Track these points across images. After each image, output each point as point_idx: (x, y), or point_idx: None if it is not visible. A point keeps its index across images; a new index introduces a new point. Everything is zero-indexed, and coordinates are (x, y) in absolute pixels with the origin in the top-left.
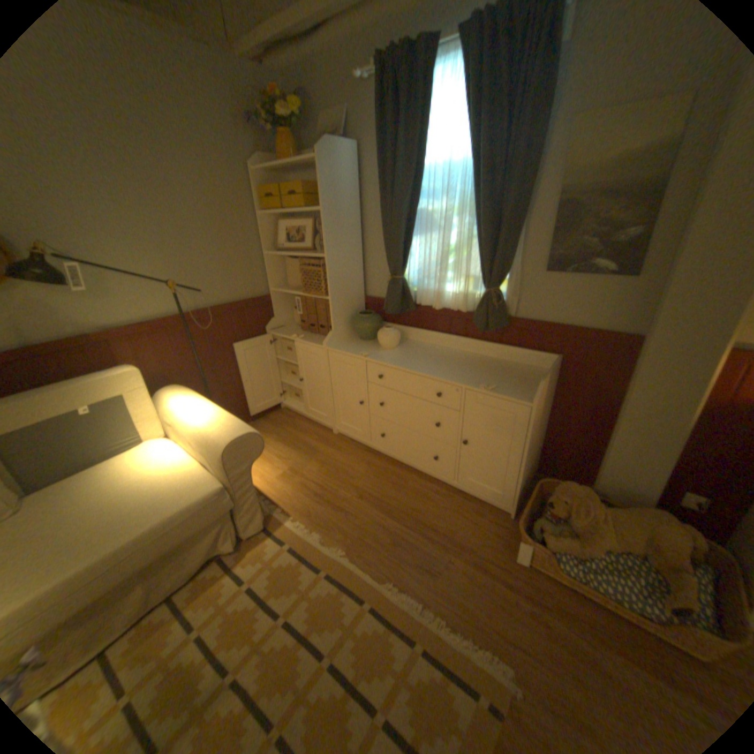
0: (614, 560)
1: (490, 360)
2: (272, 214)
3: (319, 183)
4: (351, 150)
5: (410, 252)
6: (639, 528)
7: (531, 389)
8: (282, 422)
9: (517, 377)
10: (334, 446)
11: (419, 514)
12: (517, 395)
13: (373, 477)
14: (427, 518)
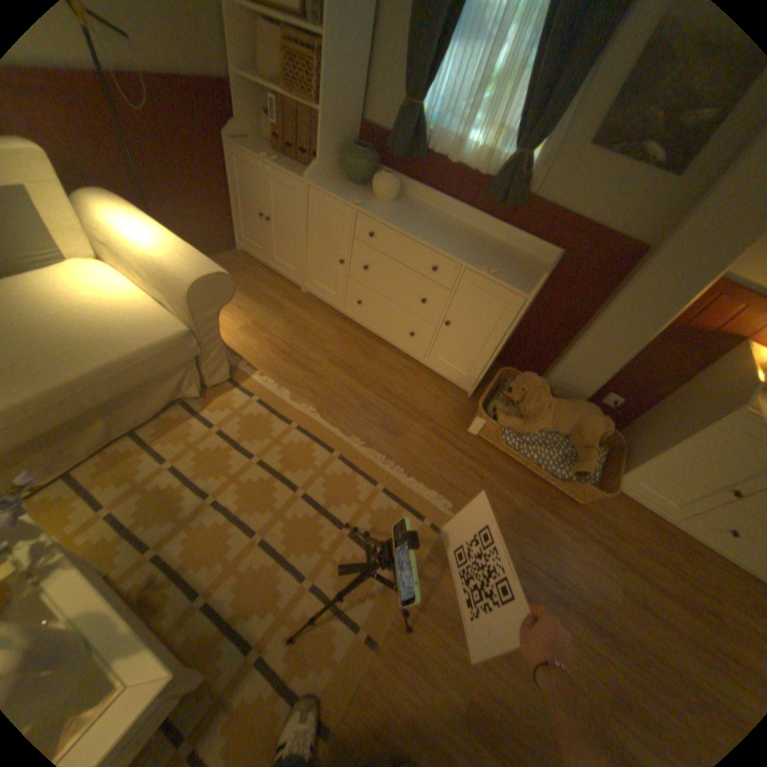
0: (544, 436)
1: (491, 242)
2: None
3: None
4: None
5: (440, 67)
6: (572, 415)
7: (528, 281)
8: (239, 269)
9: (517, 266)
10: (301, 306)
11: (387, 384)
12: (515, 285)
13: (344, 344)
14: (394, 388)
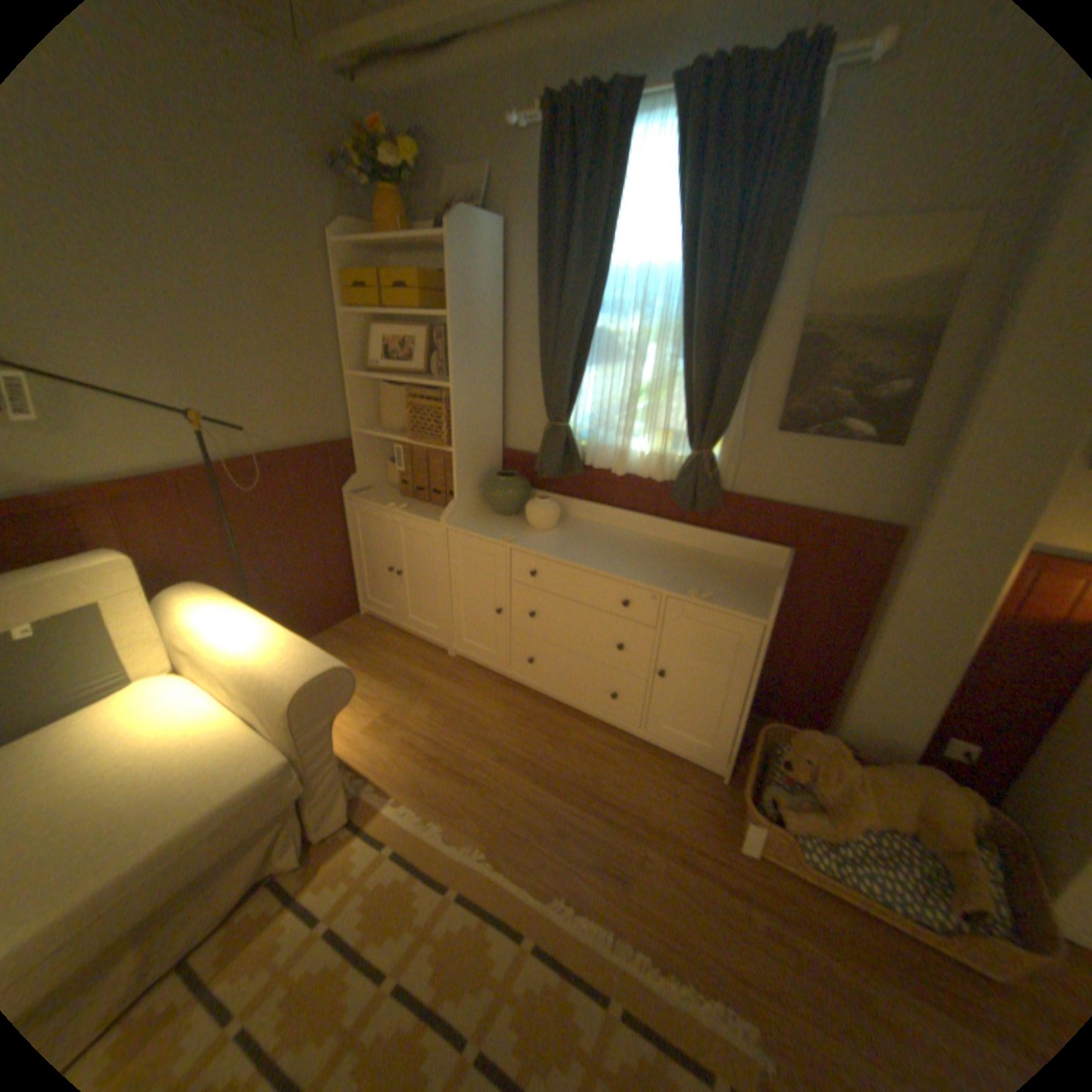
0: (875, 843)
1: (692, 553)
2: (362, 315)
3: (443, 275)
4: (495, 231)
5: (581, 390)
6: (908, 796)
7: (760, 598)
8: (363, 638)
9: (737, 580)
10: (450, 677)
11: (592, 783)
12: (743, 608)
13: (517, 726)
14: (604, 789)
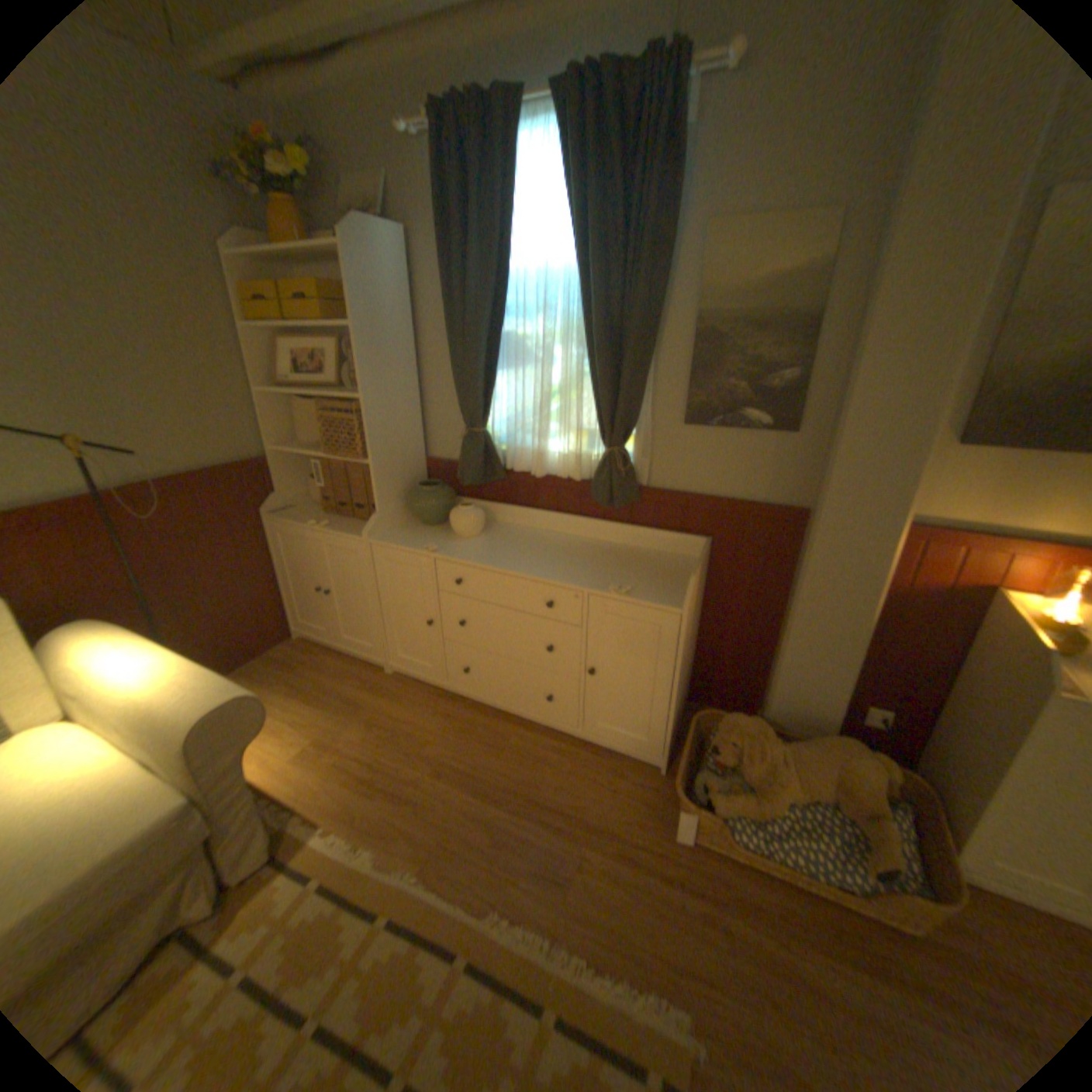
0: (800, 816)
1: (616, 549)
2: (267, 328)
3: (346, 285)
4: (395, 239)
5: (495, 394)
6: (826, 767)
7: (678, 588)
8: (296, 663)
9: (657, 572)
10: (387, 694)
11: (531, 789)
12: (660, 599)
13: (456, 738)
14: (543, 793)
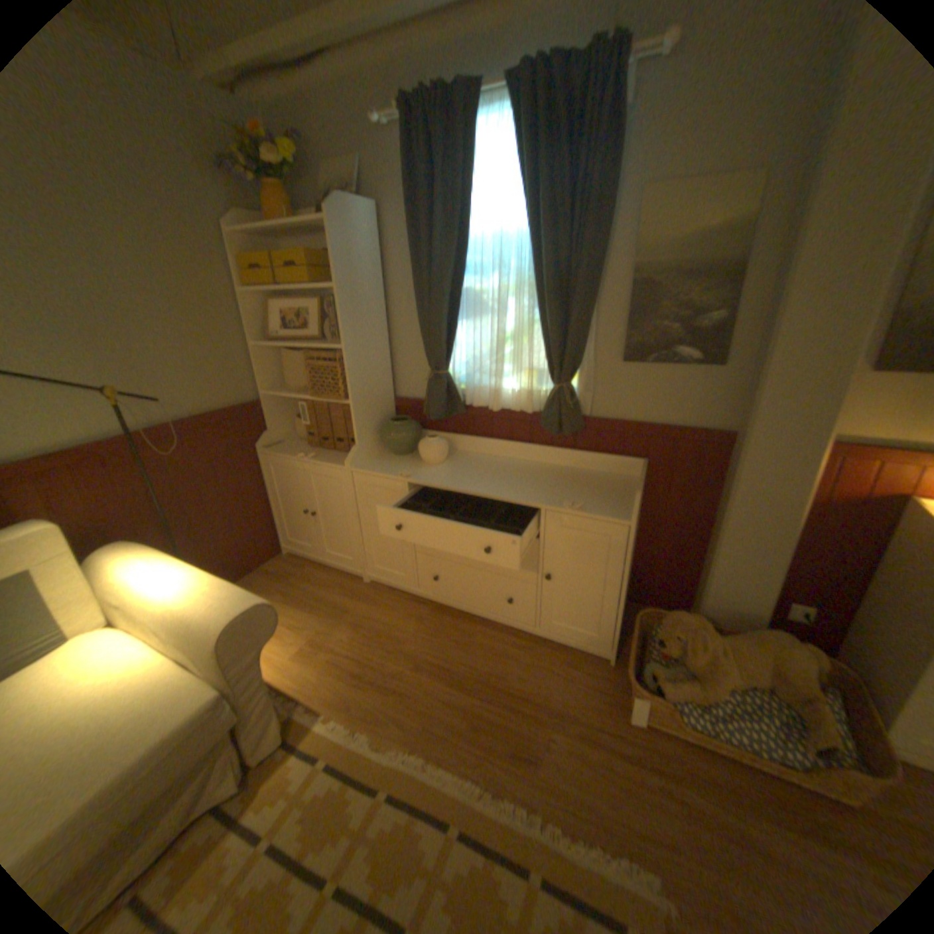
0: (740, 700)
1: (564, 471)
2: (259, 292)
3: (327, 253)
4: (369, 213)
5: (456, 341)
6: (762, 657)
7: (623, 503)
8: (287, 575)
9: (602, 490)
10: (367, 600)
11: (498, 680)
12: (609, 512)
13: (429, 637)
14: (509, 683)
